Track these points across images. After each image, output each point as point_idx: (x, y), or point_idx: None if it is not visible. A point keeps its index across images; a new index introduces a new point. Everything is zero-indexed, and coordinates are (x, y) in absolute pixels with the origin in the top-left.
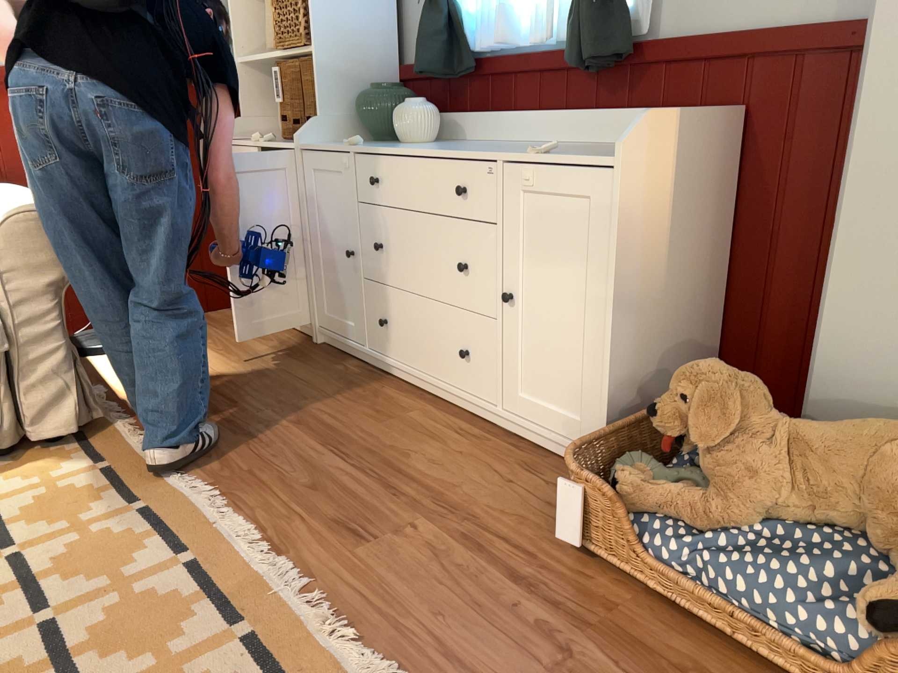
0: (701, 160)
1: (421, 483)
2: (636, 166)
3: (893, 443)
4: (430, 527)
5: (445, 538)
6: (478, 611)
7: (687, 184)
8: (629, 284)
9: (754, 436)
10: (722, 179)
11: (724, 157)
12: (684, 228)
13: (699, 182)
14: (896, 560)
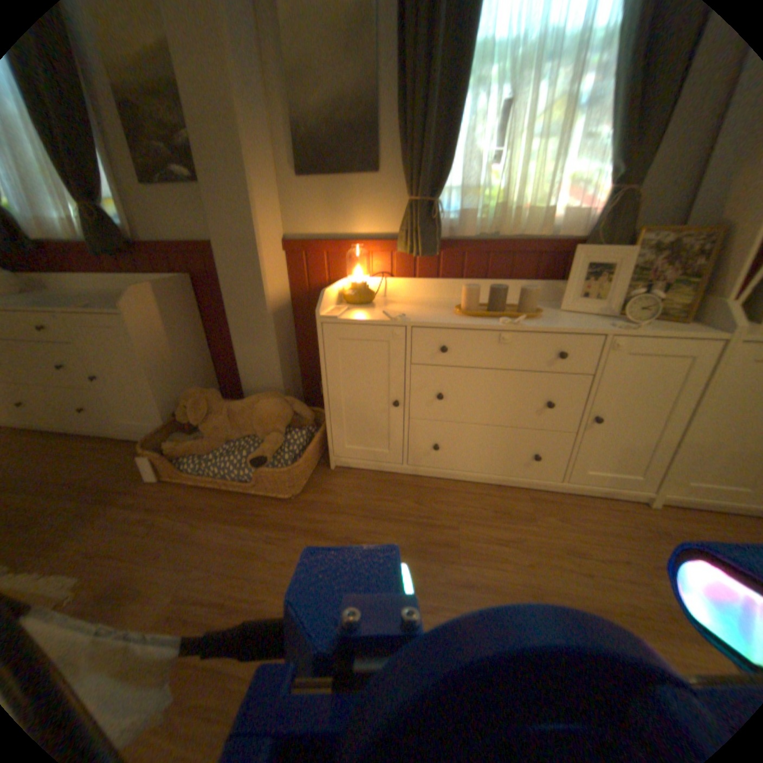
0: (175, 300)
1: (68, 484)
2: (135, 311)
3: (259, 402)
4: (75, 504)
5: (85, 505)
6: (106, 529)
7: (171, 312)
8: (152, 362)
9: (216, 413)
10: (191, 305)
11: (188, 296)
12: (176, 330)
13: (178, 309)
14: (269, 440)
